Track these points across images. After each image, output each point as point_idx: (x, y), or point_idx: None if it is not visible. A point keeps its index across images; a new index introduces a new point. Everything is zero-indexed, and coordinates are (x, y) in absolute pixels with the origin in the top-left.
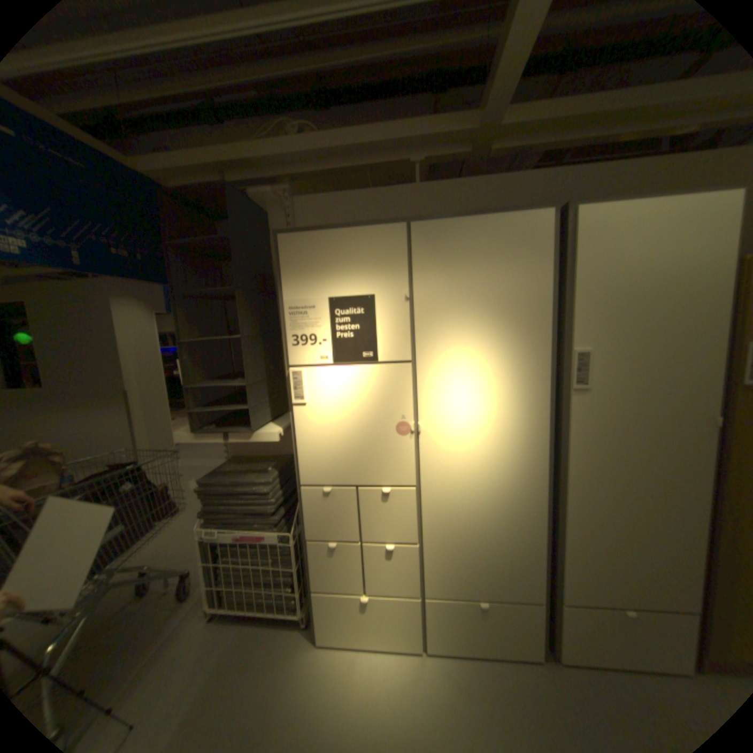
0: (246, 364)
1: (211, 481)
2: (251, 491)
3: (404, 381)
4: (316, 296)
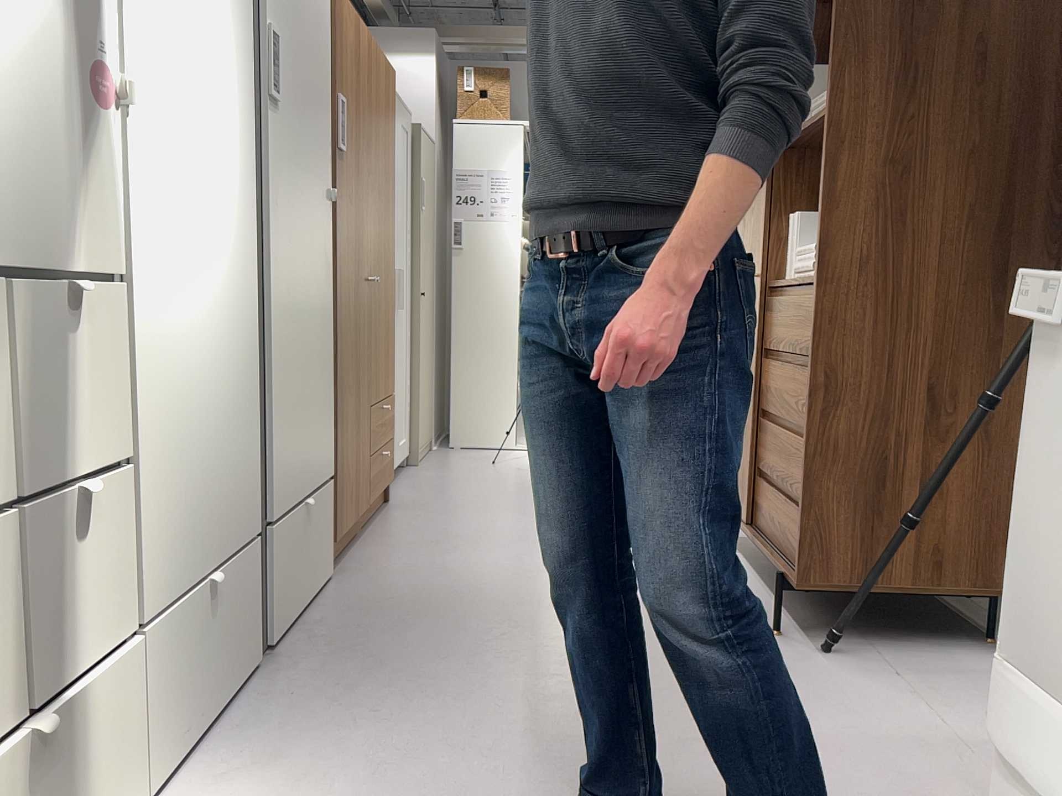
0: None
1: None
2: None
3: None
4: None
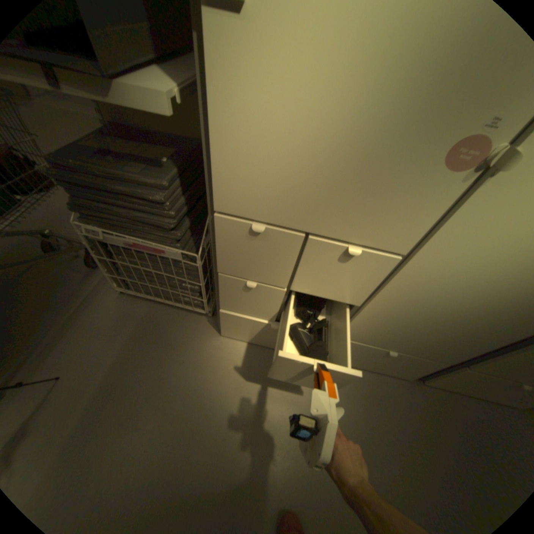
0: None
1: (68, 161)
2: (136, 193)
3: None
4: None
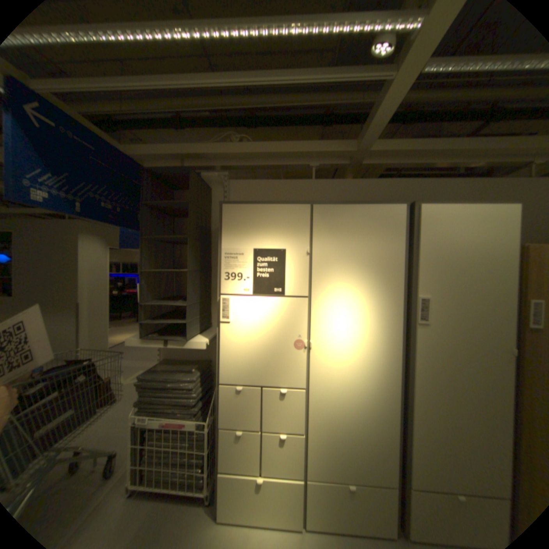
0: (188, 290)
1: (147, 377)
2: (178, 387)
3: (302, 310)
4: (245, 246)
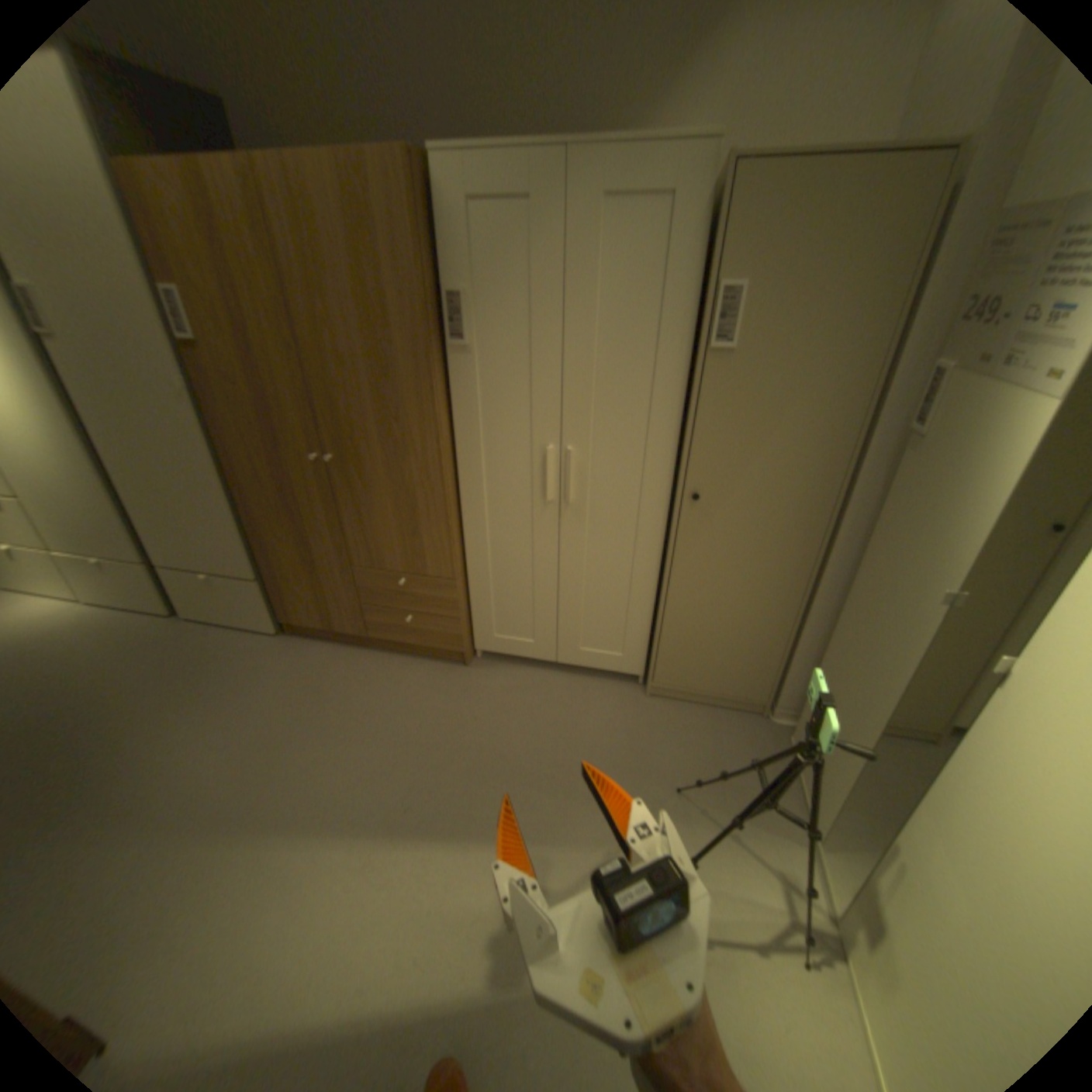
0: None
1: None
2: None
3: None
4: None
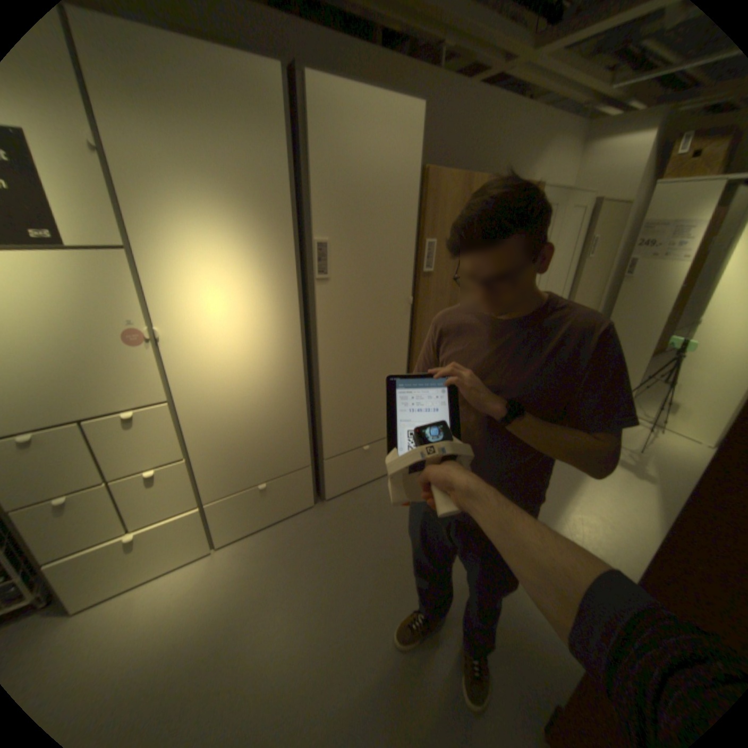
0: None
1: None
2: None
3: (119, 274)
4: None
